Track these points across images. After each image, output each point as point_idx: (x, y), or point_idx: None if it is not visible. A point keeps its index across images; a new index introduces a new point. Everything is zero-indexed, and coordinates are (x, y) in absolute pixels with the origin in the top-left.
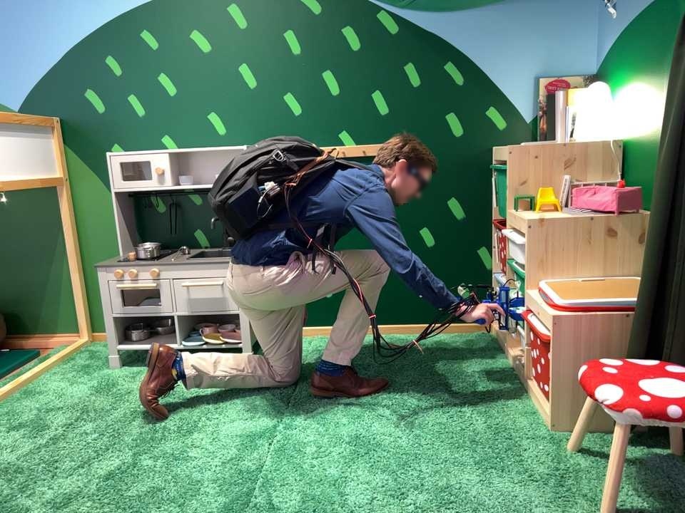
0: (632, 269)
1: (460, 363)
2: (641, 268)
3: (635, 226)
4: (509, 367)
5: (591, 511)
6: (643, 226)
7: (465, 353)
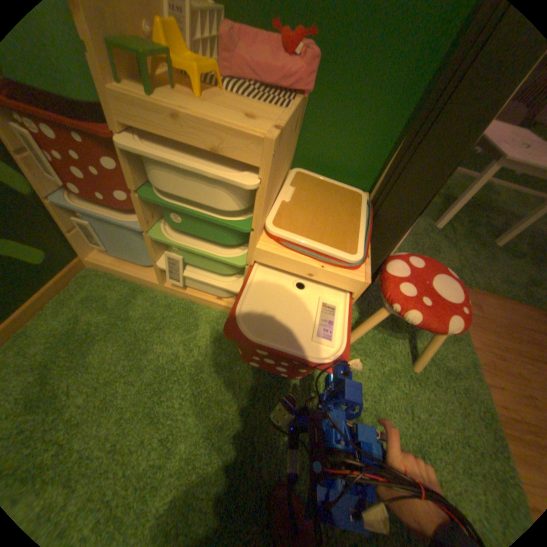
0: (292, 161)
1: (150, 340)
2: (294, 157)
3: (306, 109)
4: (198, 301)
5: (411, 373)
6: (307, 107)
7: (128, 320)
